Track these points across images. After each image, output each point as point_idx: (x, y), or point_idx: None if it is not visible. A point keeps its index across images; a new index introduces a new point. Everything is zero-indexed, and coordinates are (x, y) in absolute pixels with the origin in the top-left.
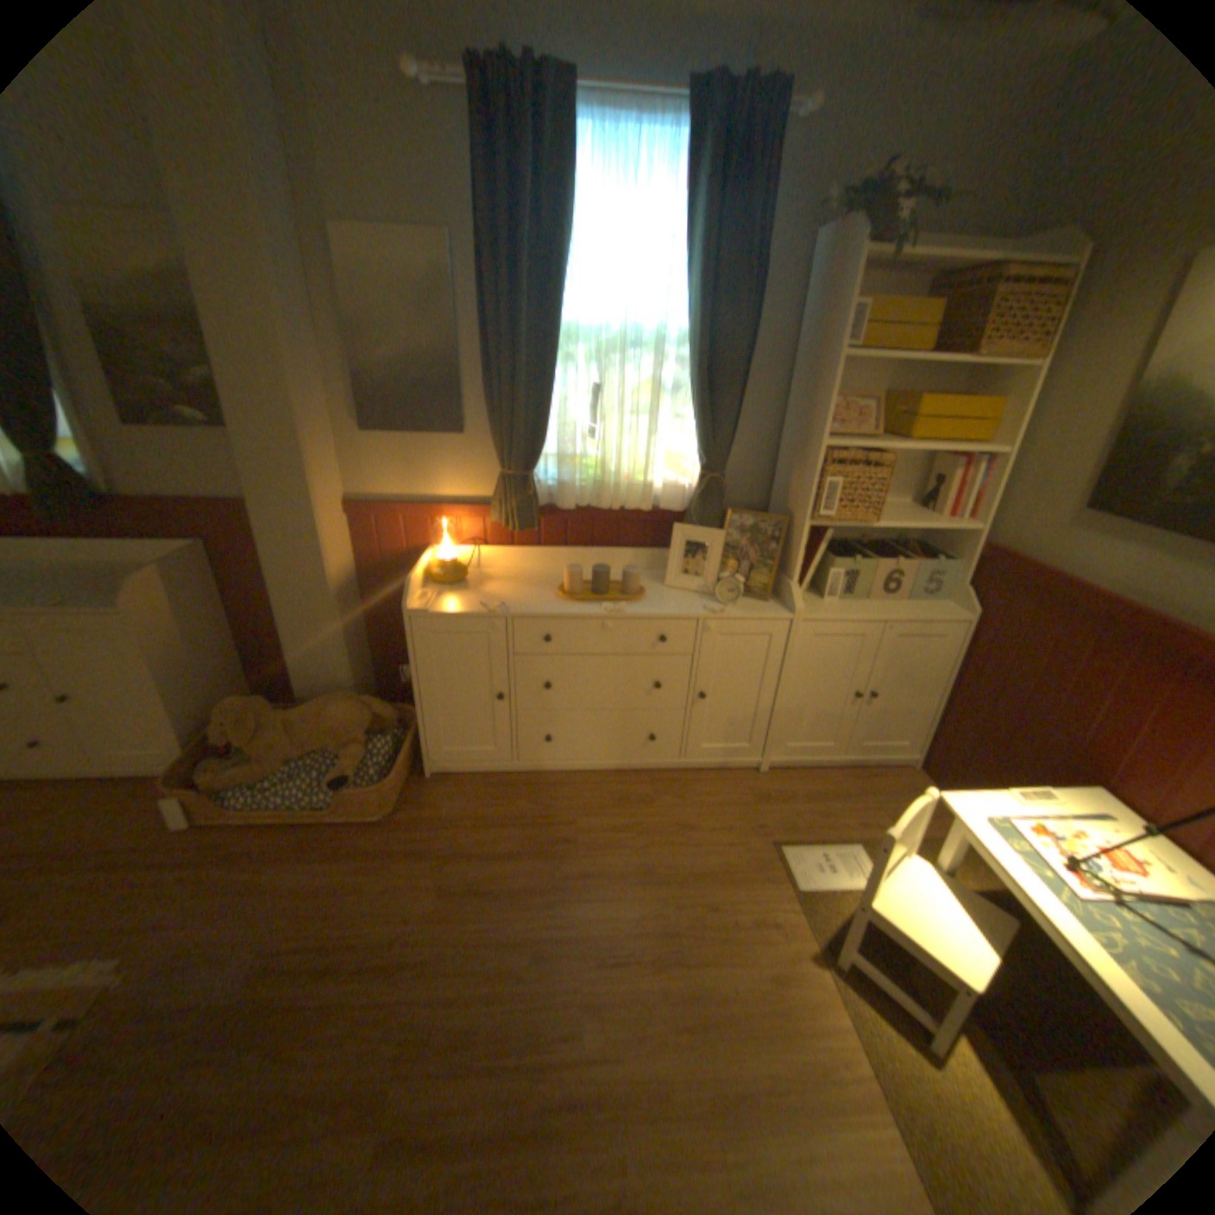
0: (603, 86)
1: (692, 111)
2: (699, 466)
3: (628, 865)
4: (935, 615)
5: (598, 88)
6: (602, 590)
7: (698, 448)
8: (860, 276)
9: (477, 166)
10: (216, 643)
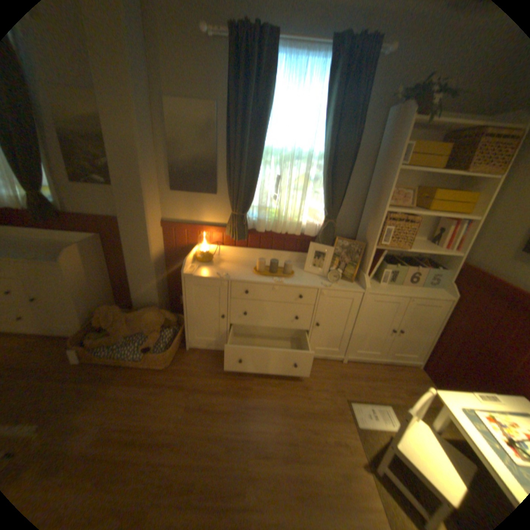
0: (291, 38)
1: (333, 50)
2: (324, 216)
3: (276, 405)
4: (436, 296)
5: (289, 39)
6: (274, 271)
7: (324, 208)
8: (411, 130)
9: (231, 73)
10: (100, 280)
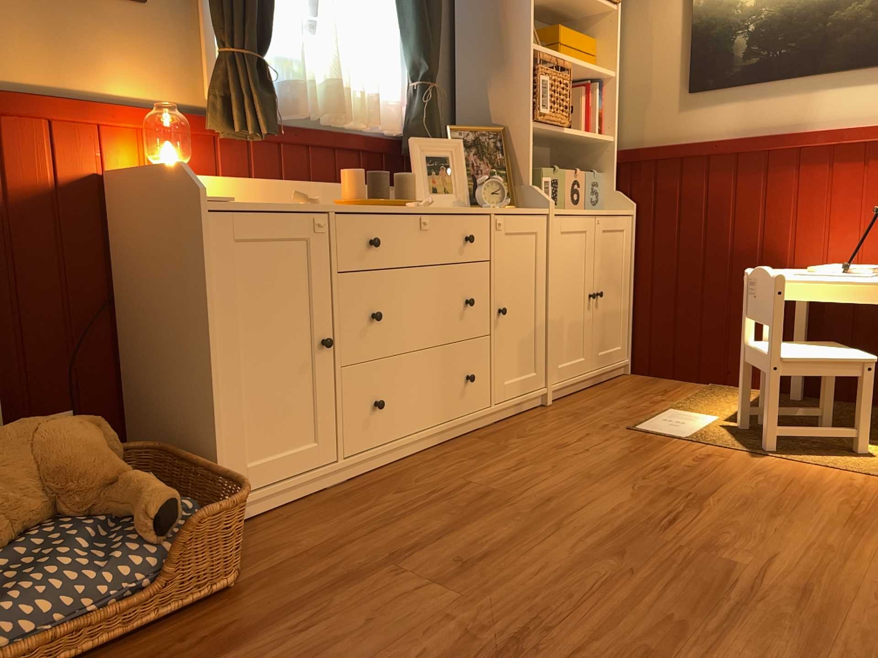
0: None
1: None
2: (412, 79)
3: (561, 479)
4: (611, 211)
5: None
6: (385, 196)
7: (414, 56)
8: None
9: None
10: None
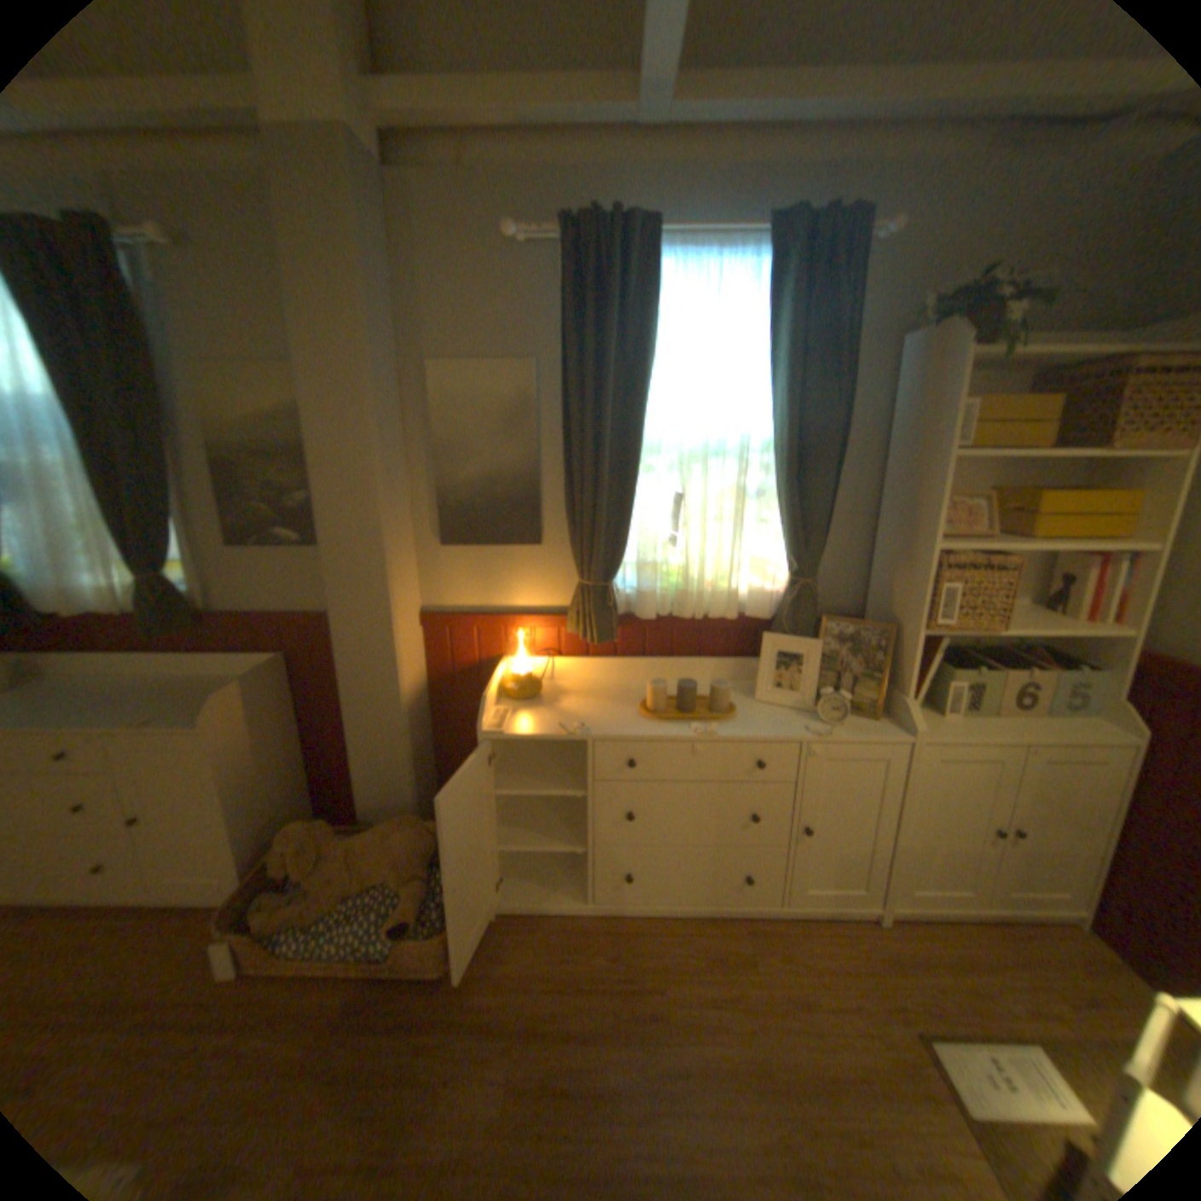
0: (686, 226)
1: (771, 240)
2: (788, 570)
3: (737, 1060)
4: (1090, 737)
5: (681, 229)
6: (688, 706)
7: (787, 552)
8: (968, 376)
9: (565, 303)
10: (284, 759)
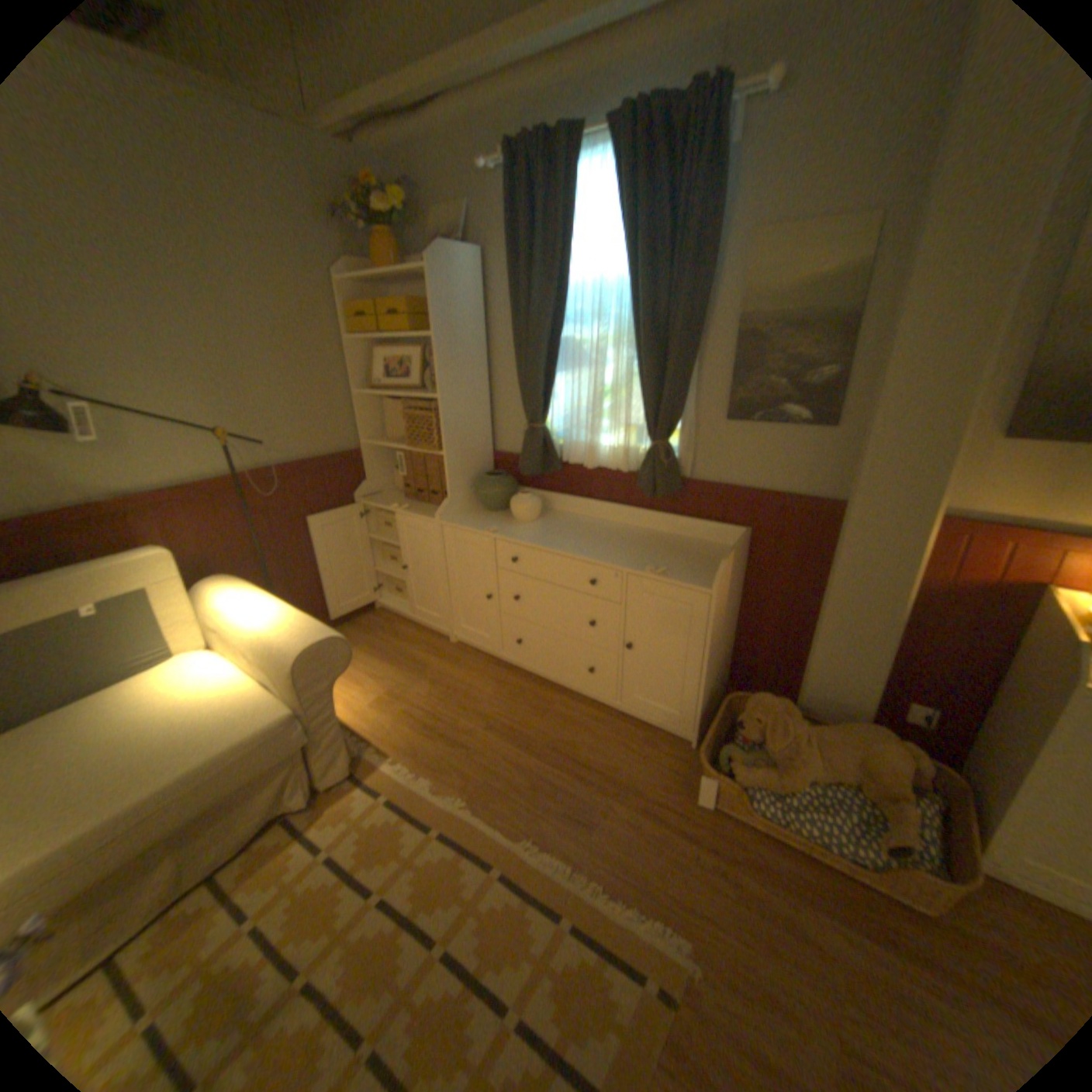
0: None
1: None
2: None
3: None
4: None
5: None
6: None
7: None
8: None
9: None
10: (731, 624)
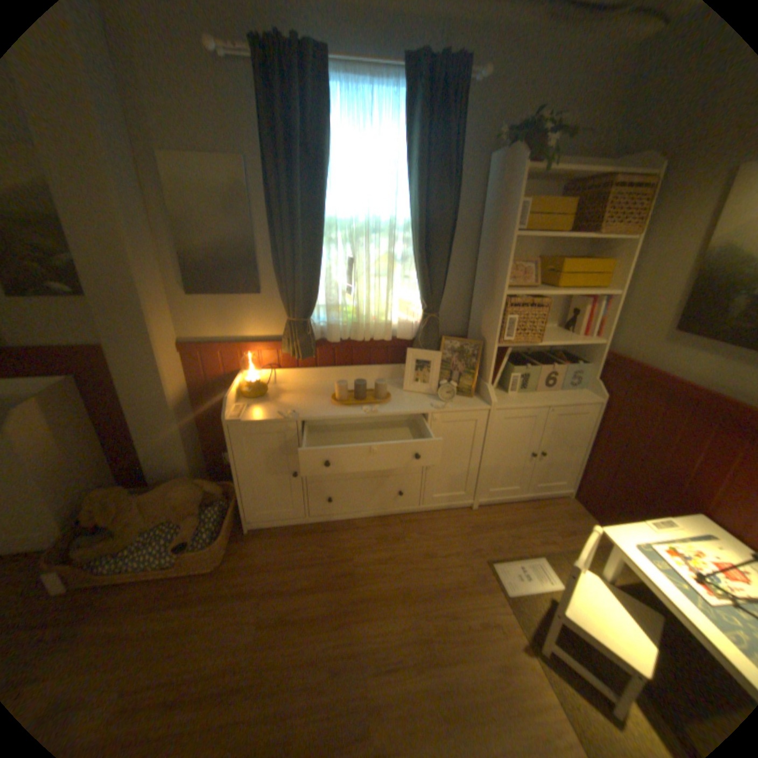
0: (346, 58)
1: (406, 75)
2: (422, 309)
3: (391, 589)
4: (580, 400)
5: (342, 59)
6: (362, 396)
7: (420, 298)
8: (525, 183)
9: (261, 111)
10: (86, 448)
